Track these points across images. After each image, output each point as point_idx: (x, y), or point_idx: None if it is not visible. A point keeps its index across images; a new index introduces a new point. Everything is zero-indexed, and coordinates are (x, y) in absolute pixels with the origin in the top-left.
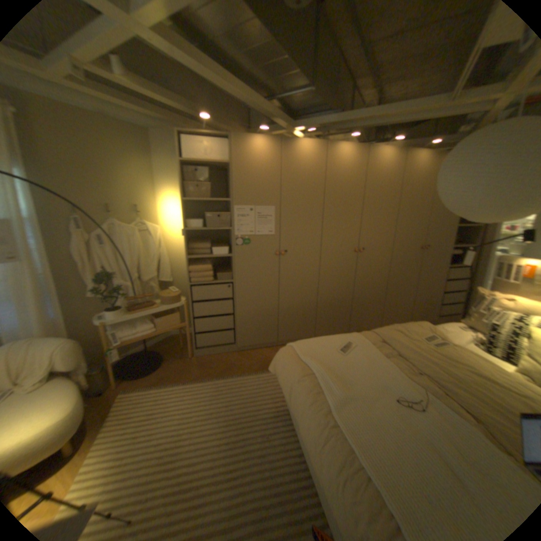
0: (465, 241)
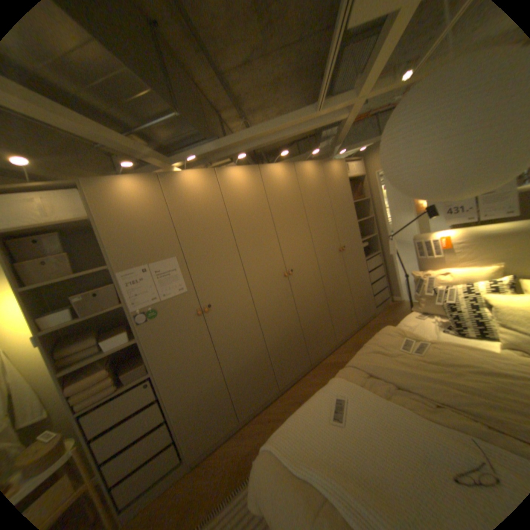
0: (365, 233)
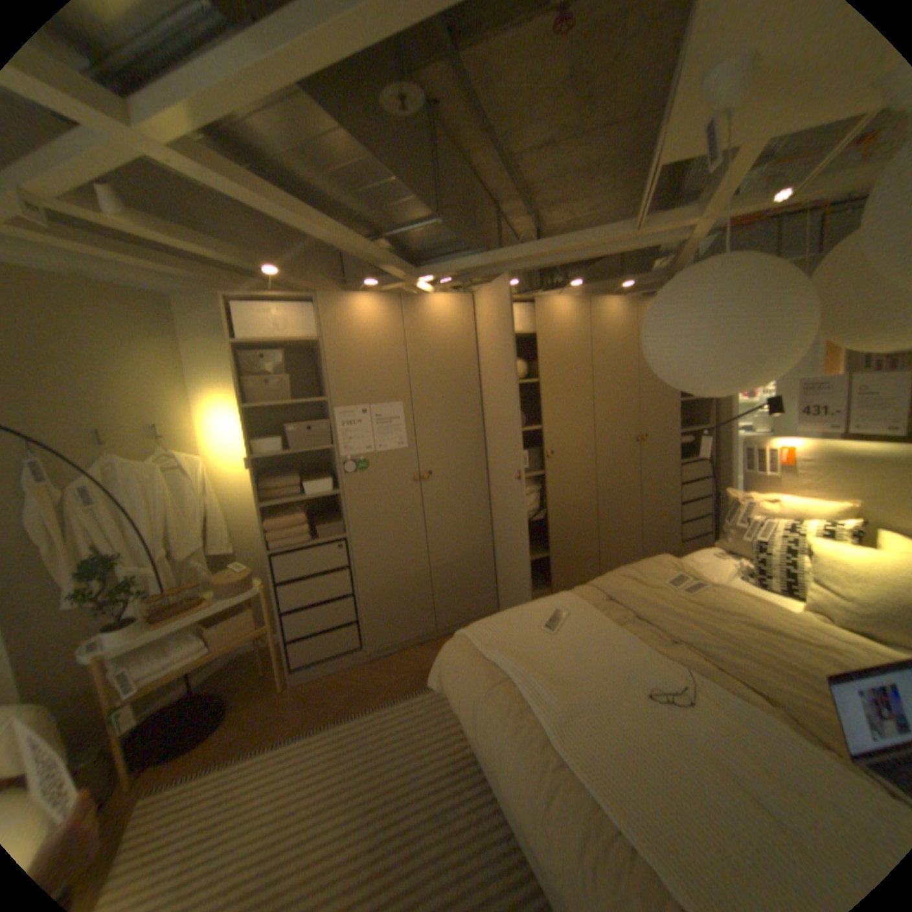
0: (694, 421)
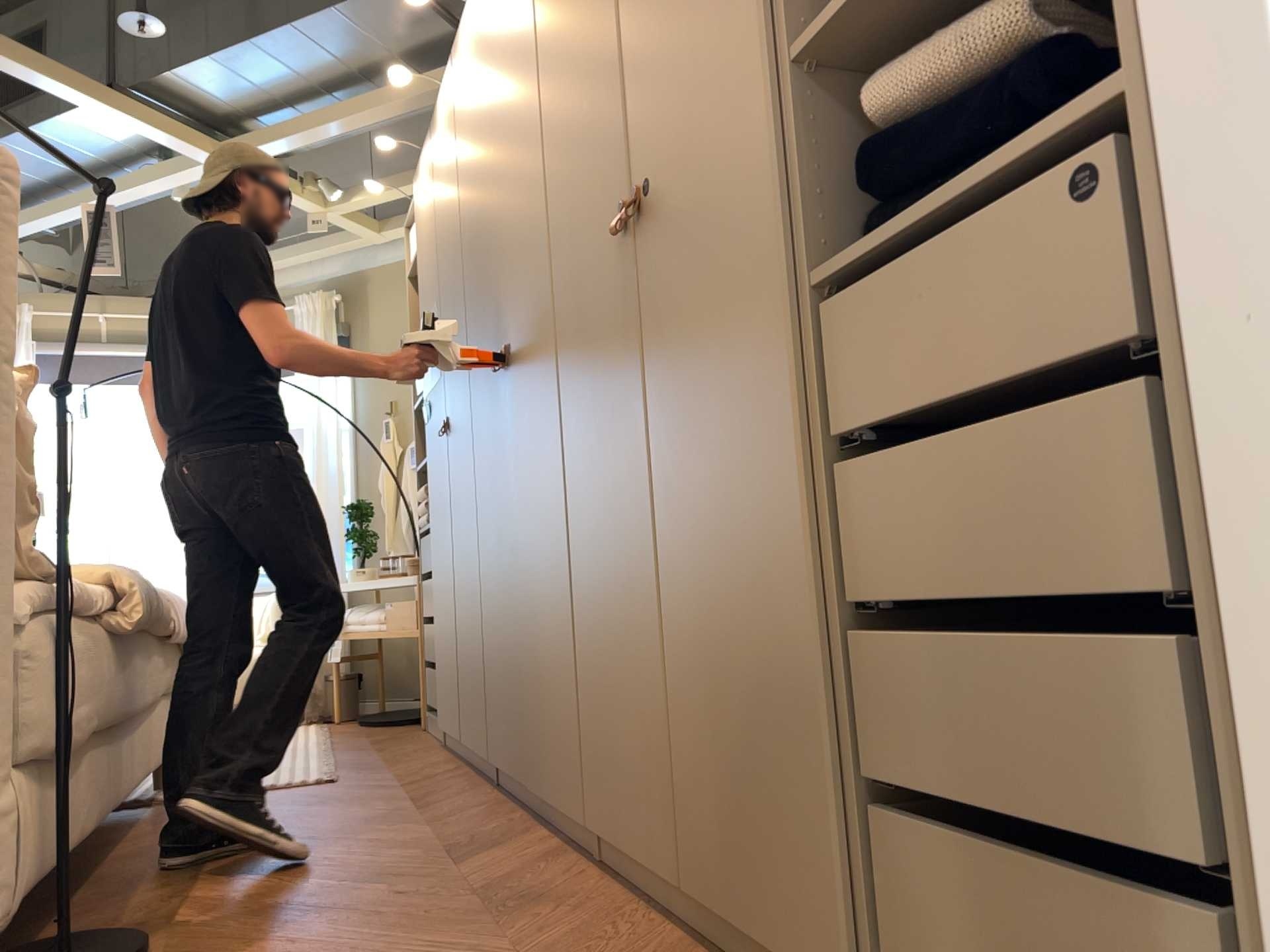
0: None
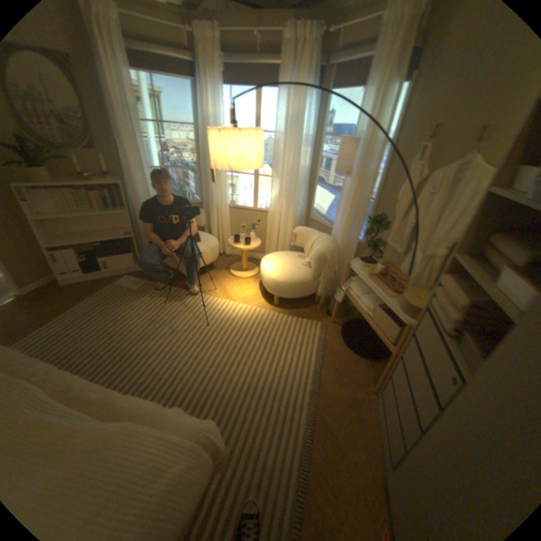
0: None
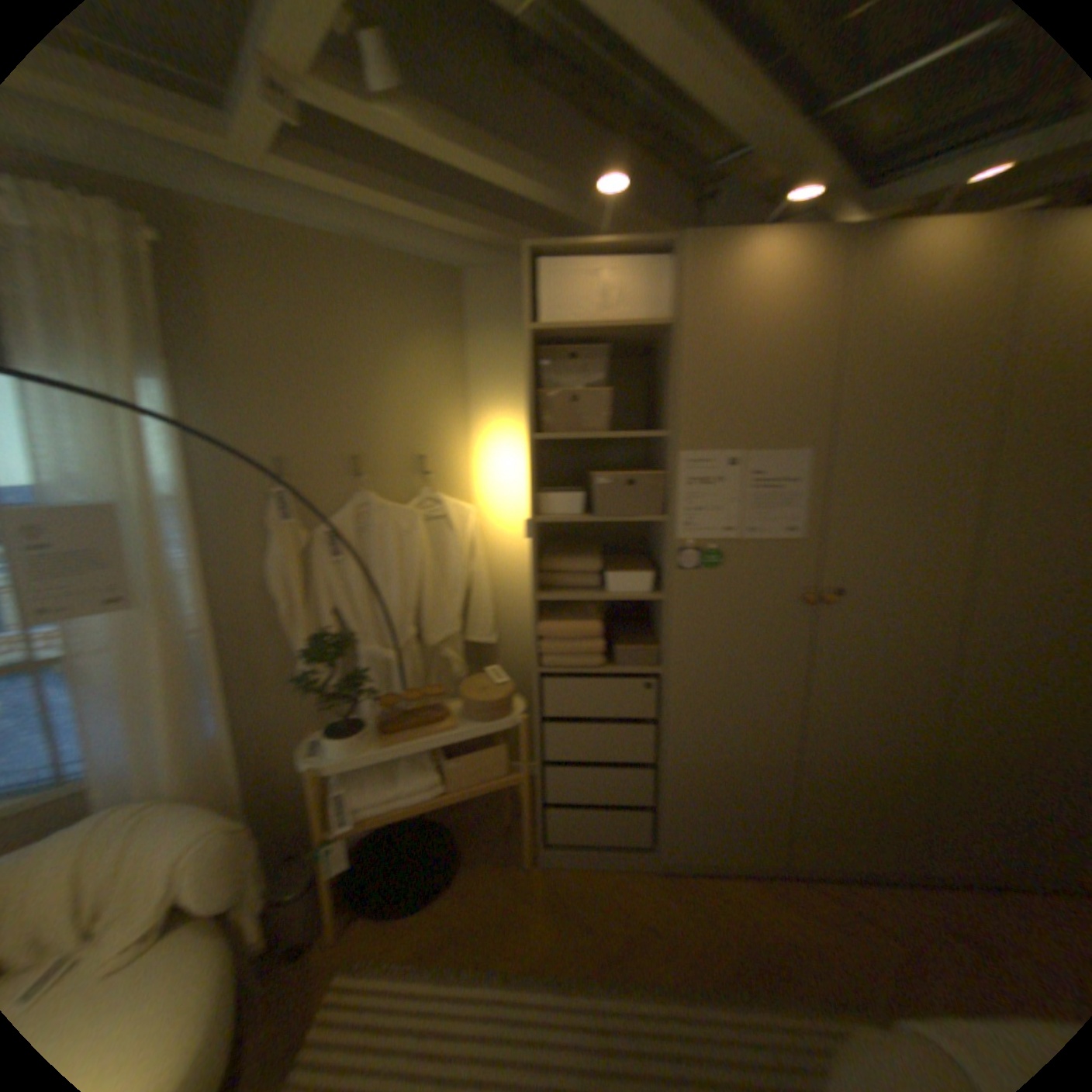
0: None
